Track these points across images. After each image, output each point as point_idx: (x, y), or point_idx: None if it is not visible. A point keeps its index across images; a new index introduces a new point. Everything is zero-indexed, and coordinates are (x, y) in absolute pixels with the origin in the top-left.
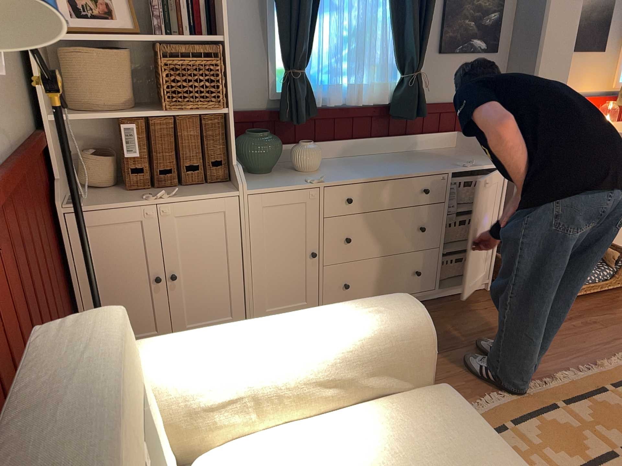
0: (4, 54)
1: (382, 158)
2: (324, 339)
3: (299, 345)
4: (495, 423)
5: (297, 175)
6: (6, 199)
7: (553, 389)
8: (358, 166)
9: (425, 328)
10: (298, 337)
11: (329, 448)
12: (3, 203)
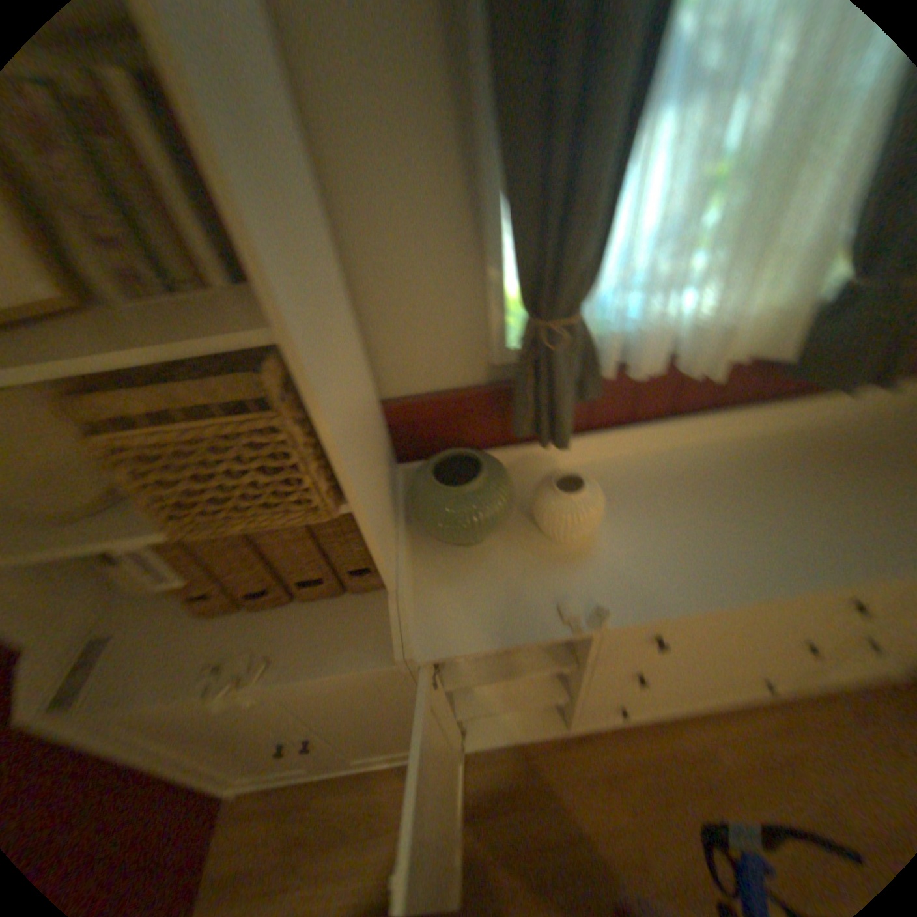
0: None
1: (738, 467)
2: None
3: None
4: None
5: (543, 562)
6: None
7: None
8: (685, 513)
9: None
10: None
11: None
12: None
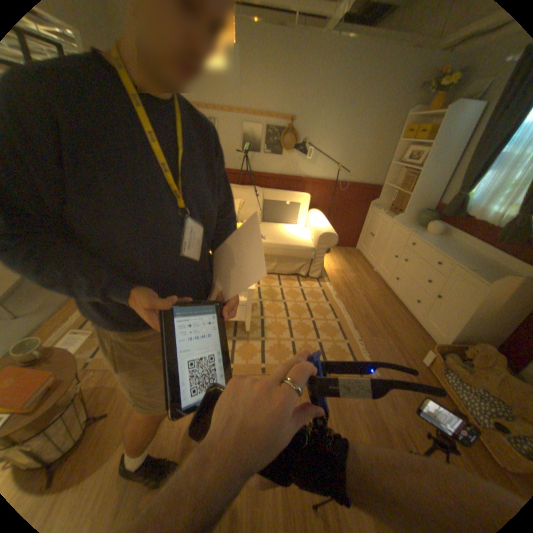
0: (375, 164)
1: (472, 254)
2: (317, 224)
3: (316, 222)
4: (330, 301)
5: (420, 230)
6: (341, 187)
7: (346, 325)
8: (447, 244)
9: (322, 235)
10: (318, 222)
11: (300, 233)
12: (338, 187)
